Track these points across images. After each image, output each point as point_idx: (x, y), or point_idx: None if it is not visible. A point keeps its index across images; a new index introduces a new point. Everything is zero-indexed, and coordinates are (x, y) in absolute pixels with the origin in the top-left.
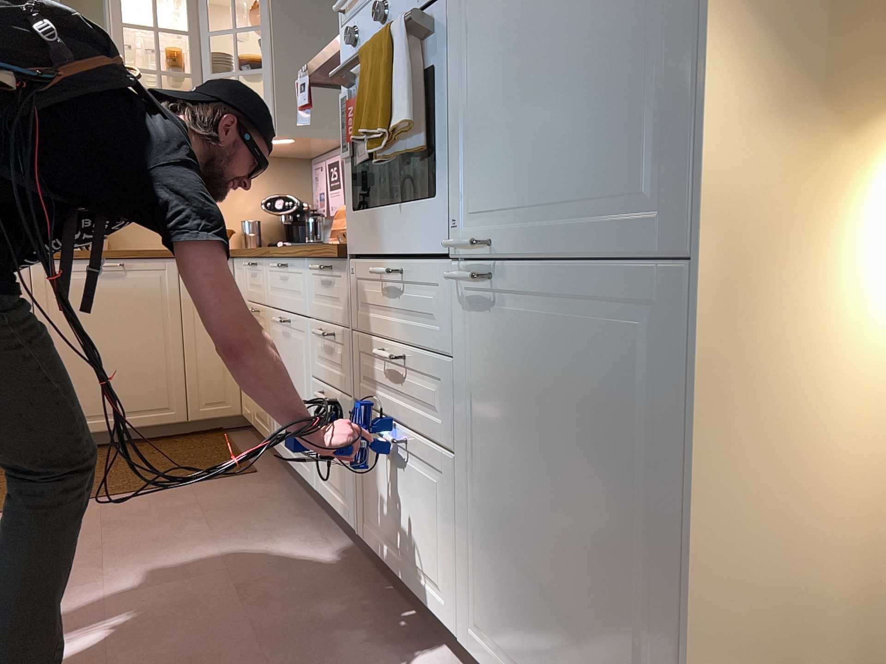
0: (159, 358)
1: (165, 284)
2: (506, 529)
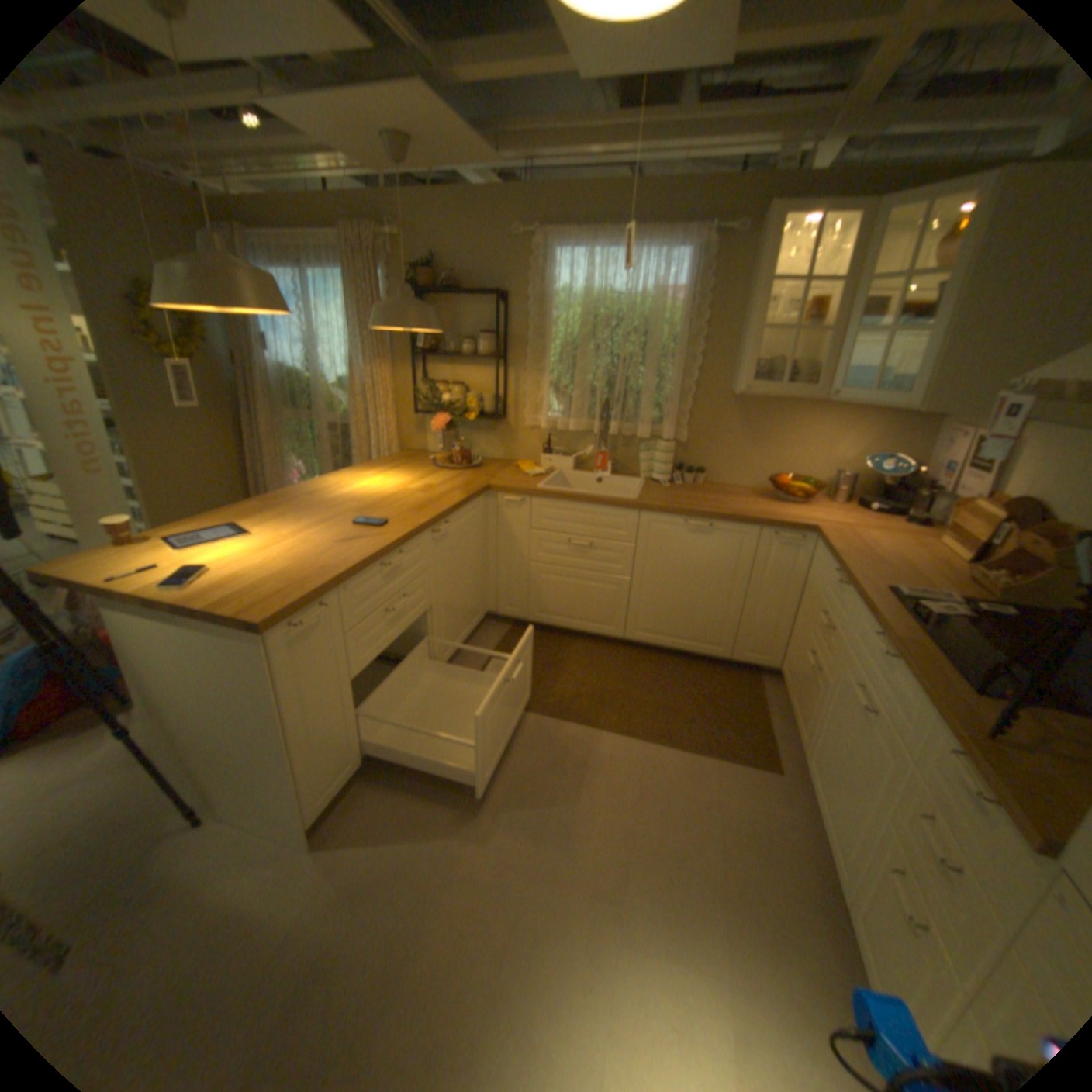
0: (722, 606)
1: (746, 547)
2: None
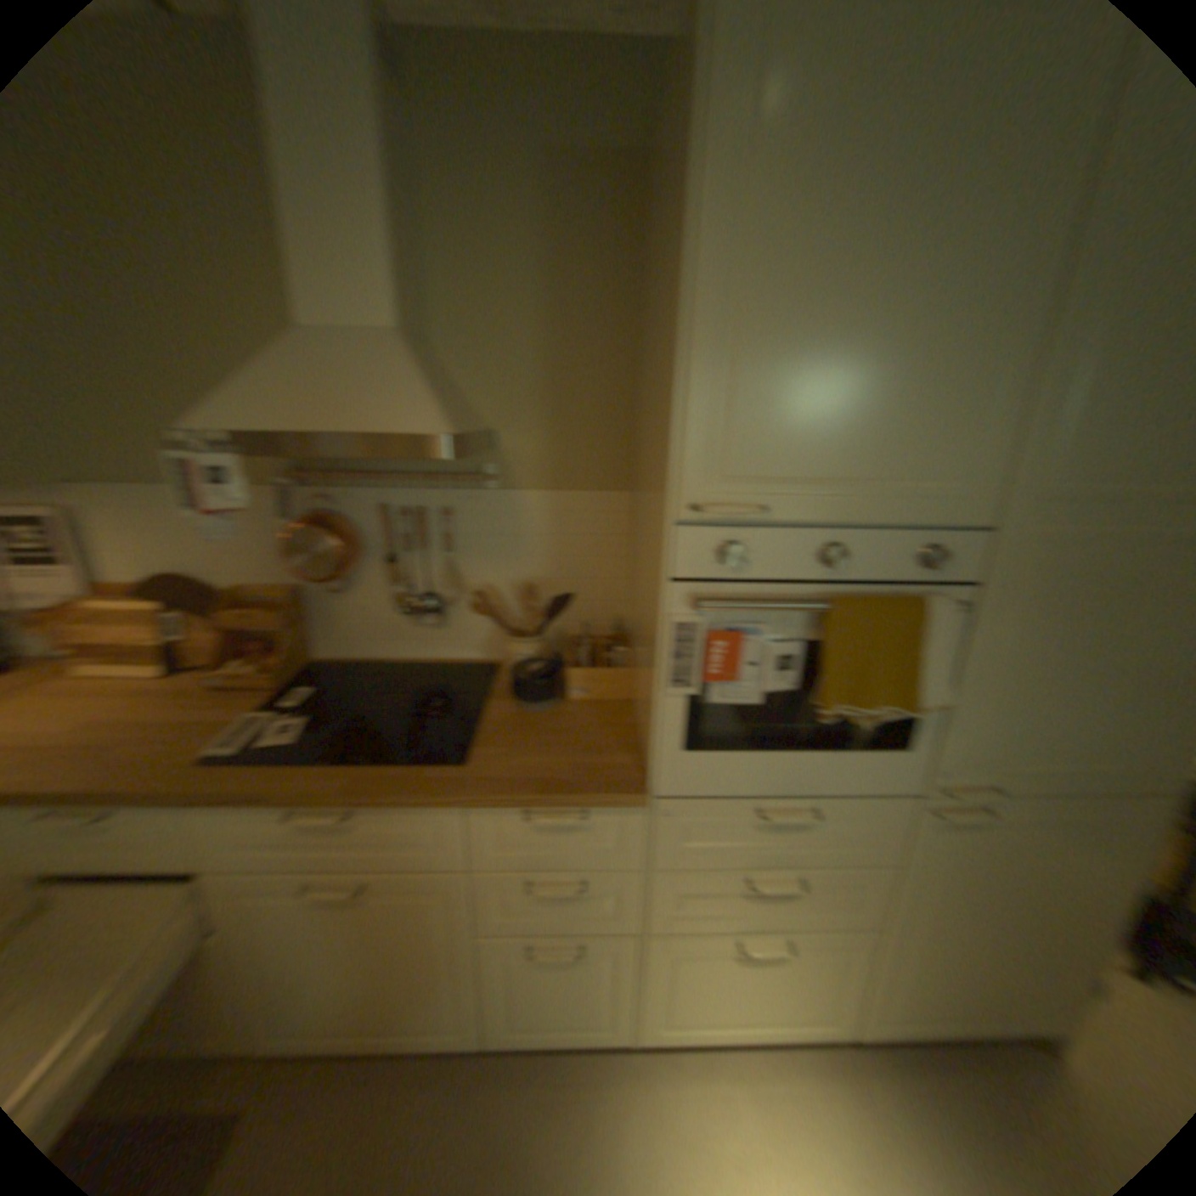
0: None
1: None
2: (945, 952)
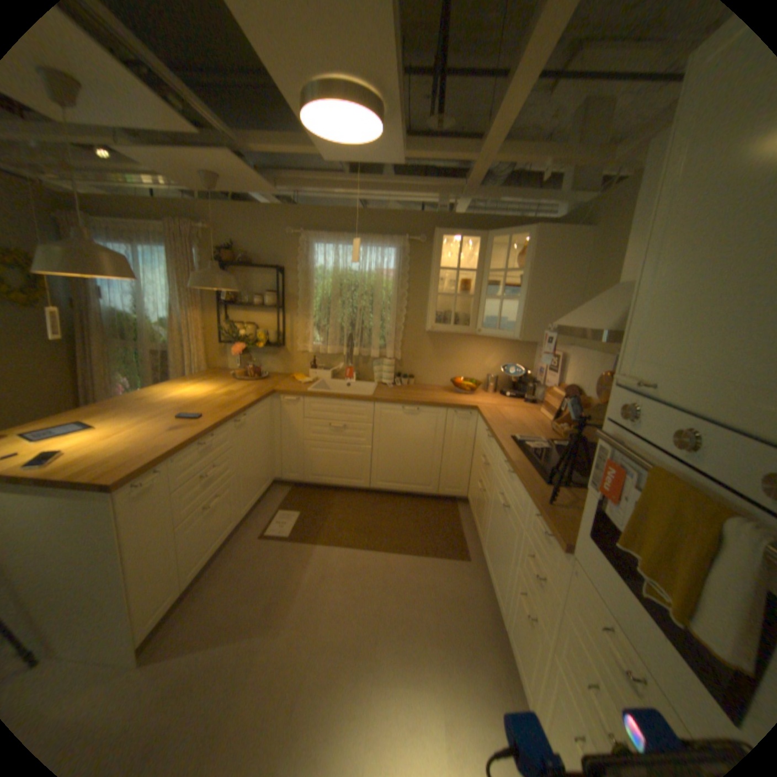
0: (428, 460)
1: (438, 422)
2: None
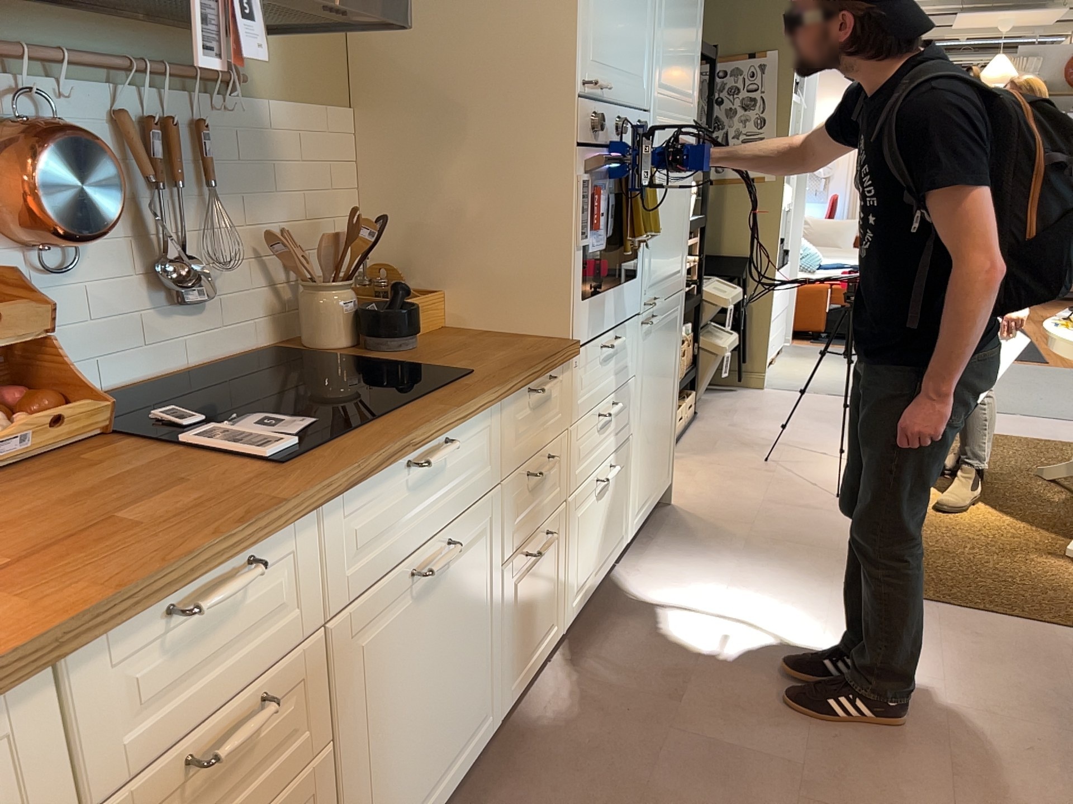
0: None
1: None
2: (647, 438)
